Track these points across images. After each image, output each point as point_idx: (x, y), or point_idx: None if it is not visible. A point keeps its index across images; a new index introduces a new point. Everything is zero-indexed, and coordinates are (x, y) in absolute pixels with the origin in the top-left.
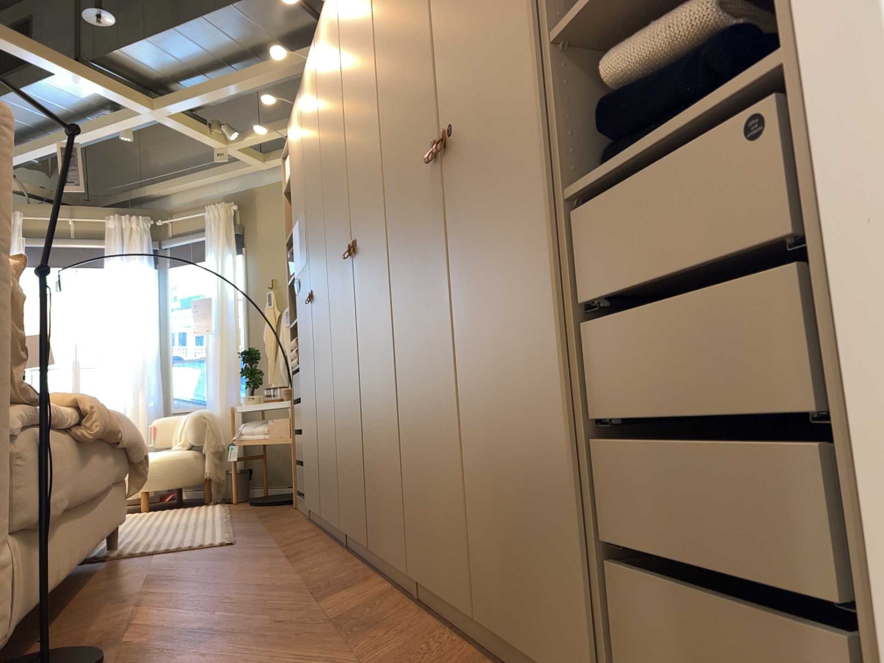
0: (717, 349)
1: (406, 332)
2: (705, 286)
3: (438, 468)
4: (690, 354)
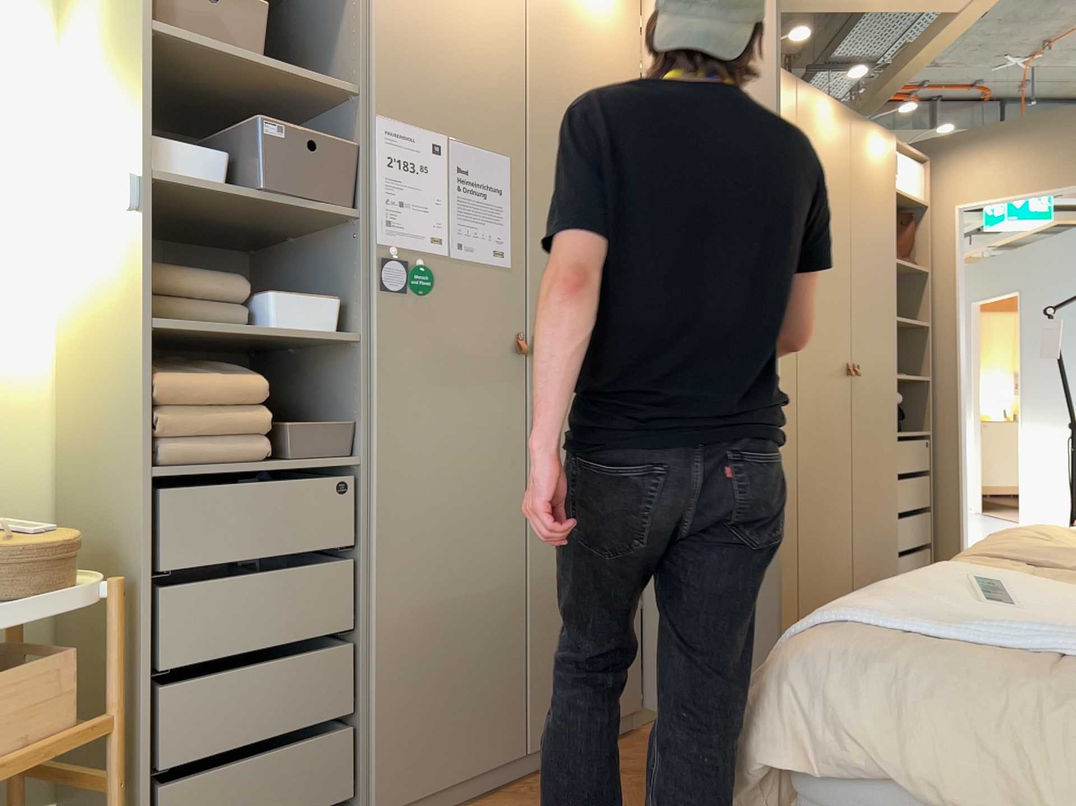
0: (924, 492)
1: (812, 466)
2: (923, 476)
3: (835, 557)
4: (921, 493)
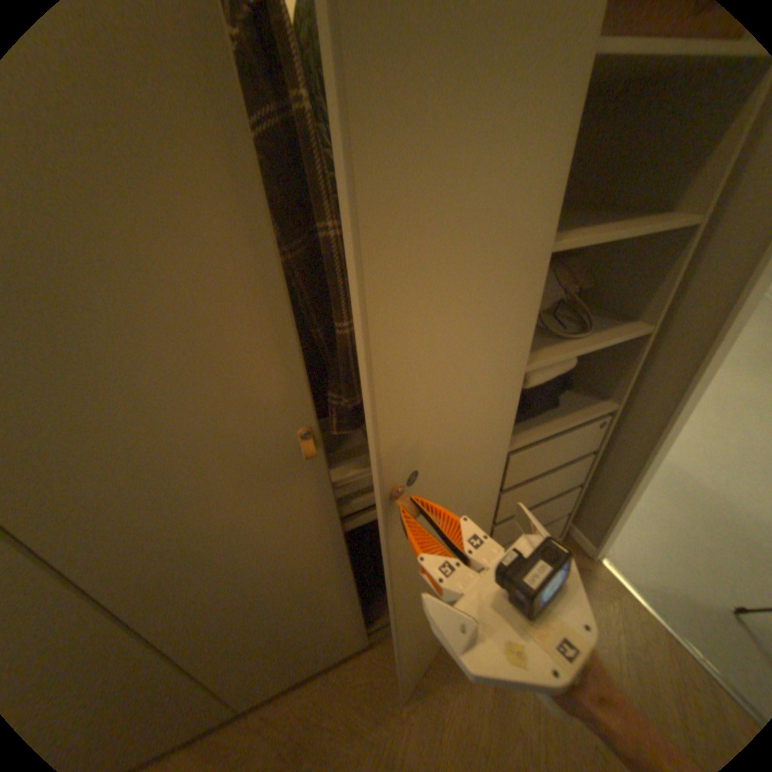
0: (572, 482)
1: (198, 617)
2: (576, 468)
3: (312, 639)
4: (562, 487)
